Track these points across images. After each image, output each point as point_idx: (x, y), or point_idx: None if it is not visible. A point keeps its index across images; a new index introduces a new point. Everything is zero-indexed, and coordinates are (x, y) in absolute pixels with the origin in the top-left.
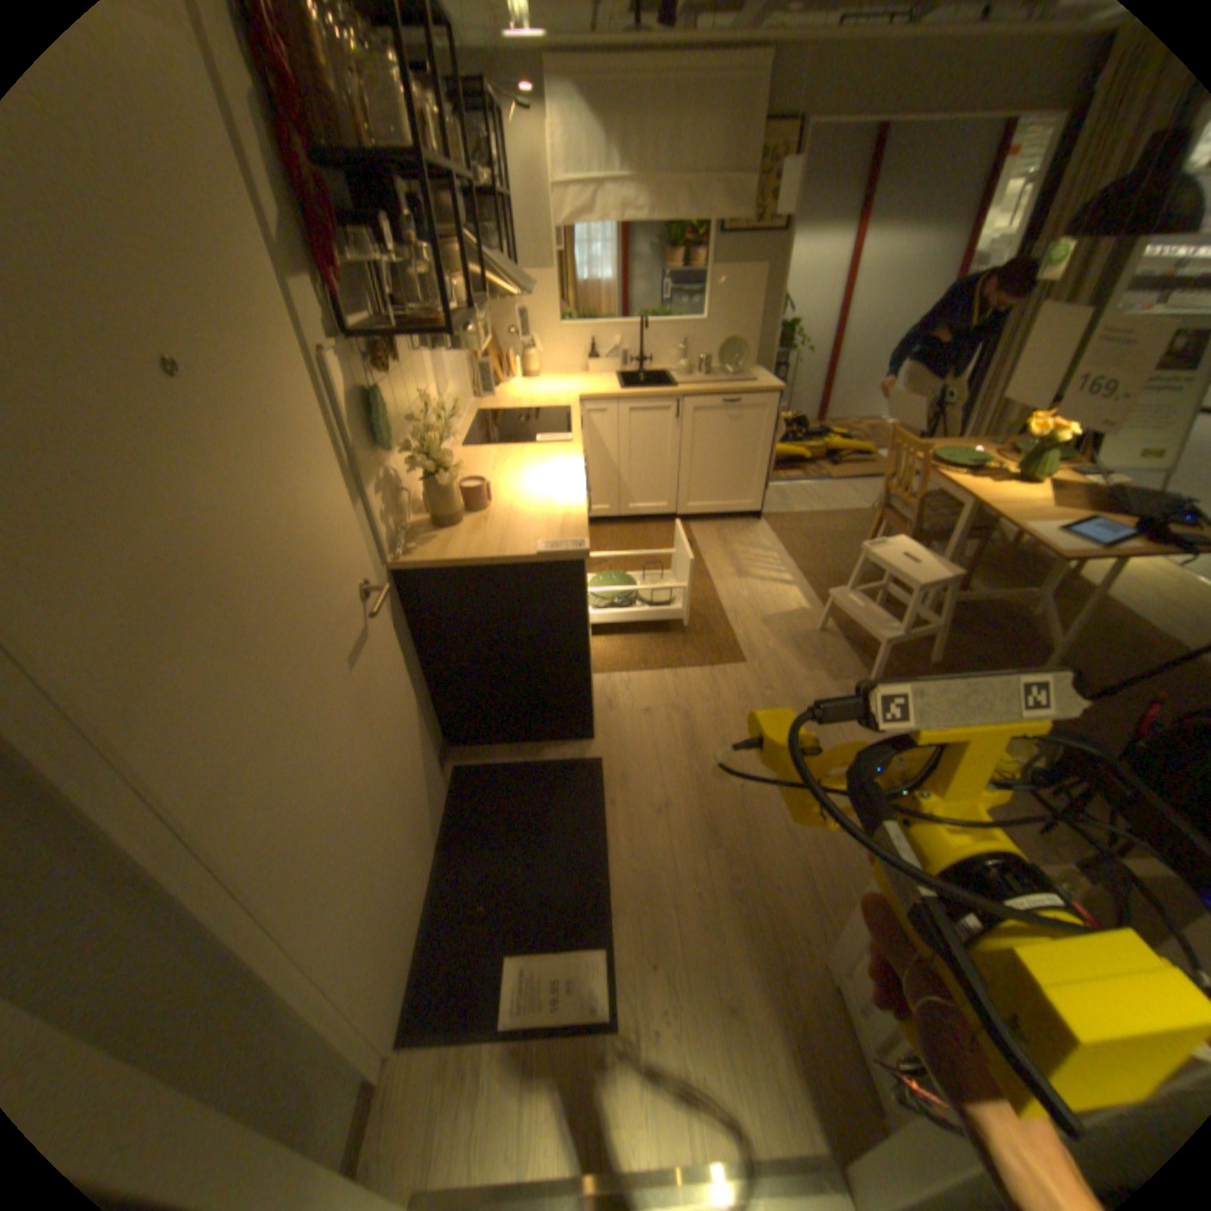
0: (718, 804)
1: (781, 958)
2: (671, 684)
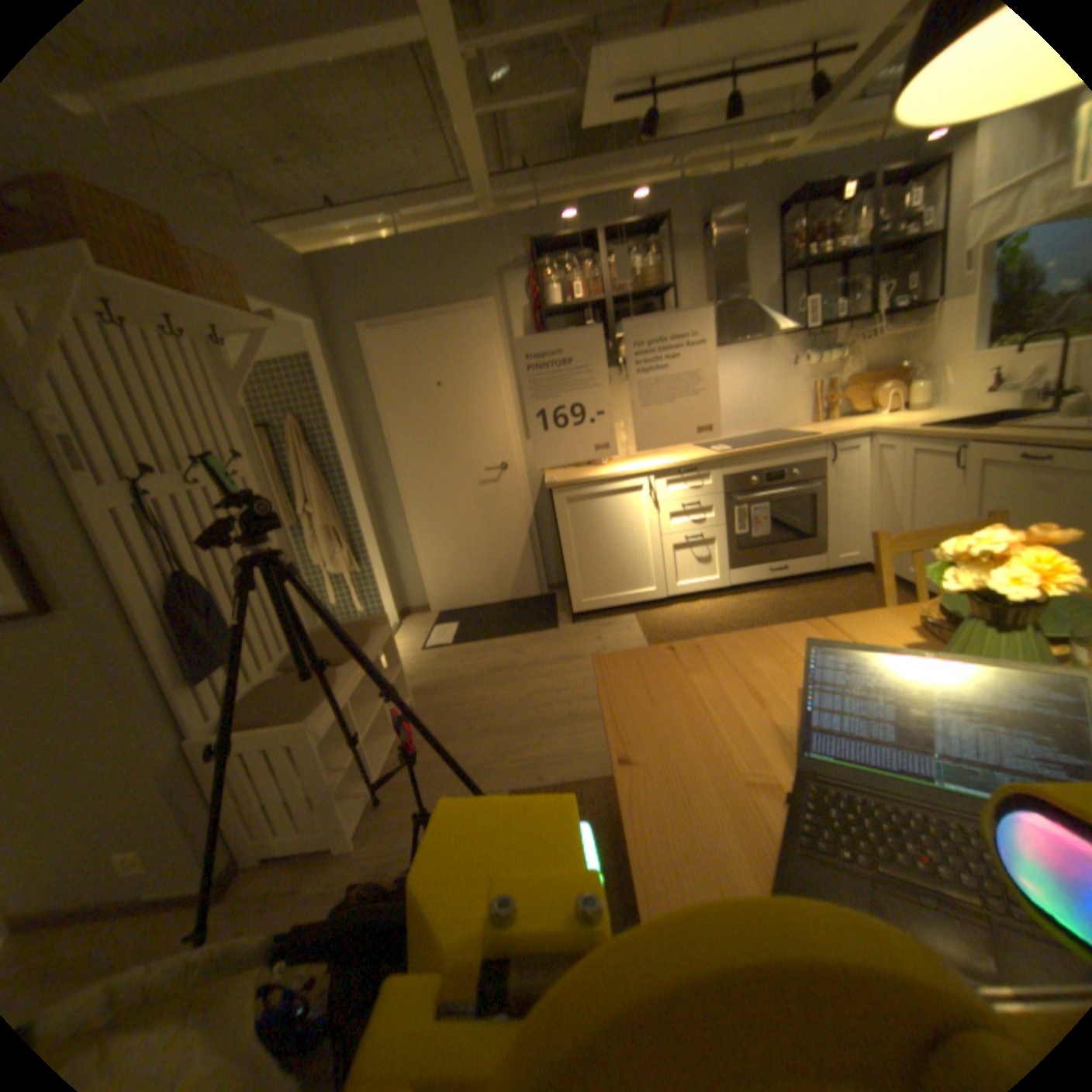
0: (515, 667)
1: (422, 688)
2: (625, 642)
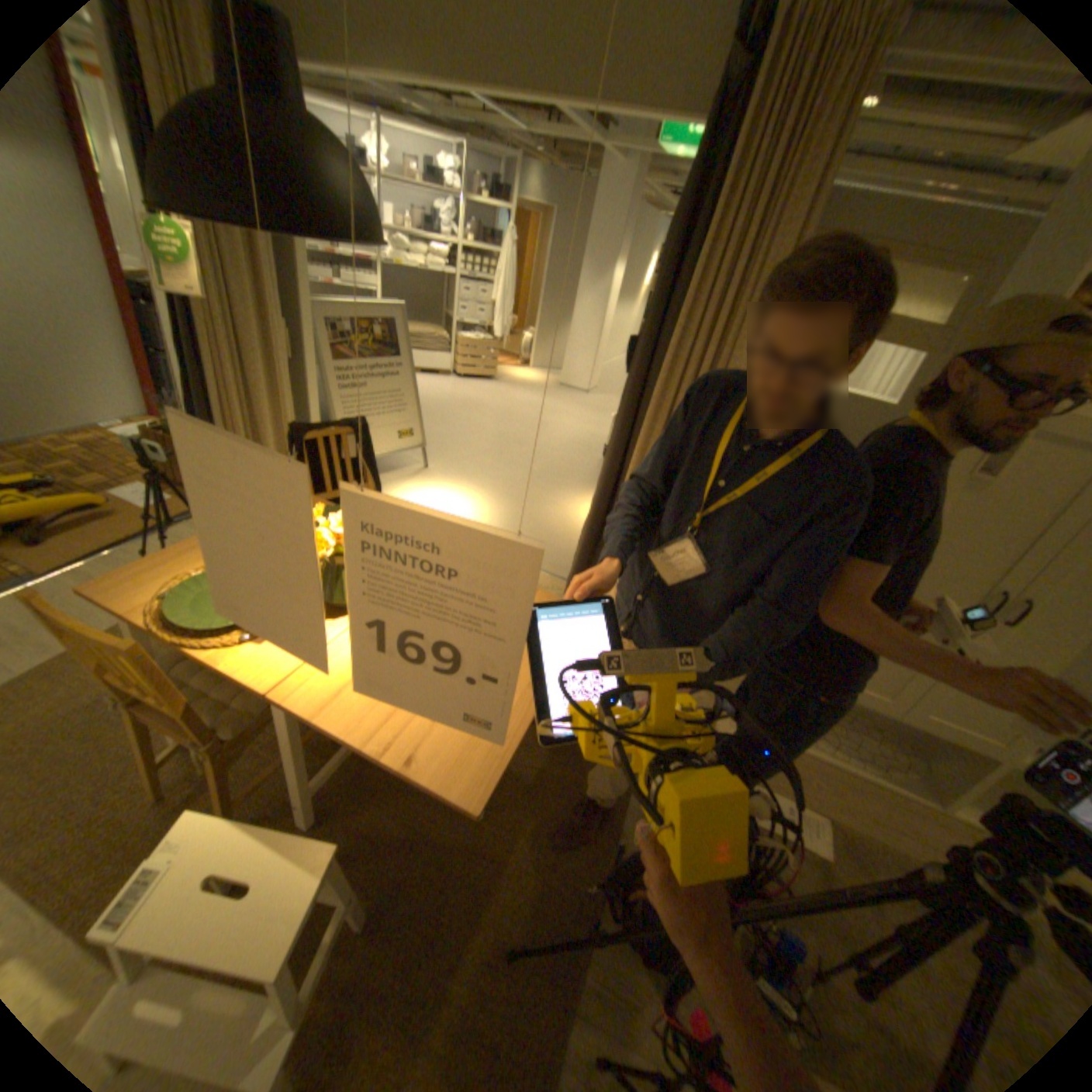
0: None
1: None
2: None
